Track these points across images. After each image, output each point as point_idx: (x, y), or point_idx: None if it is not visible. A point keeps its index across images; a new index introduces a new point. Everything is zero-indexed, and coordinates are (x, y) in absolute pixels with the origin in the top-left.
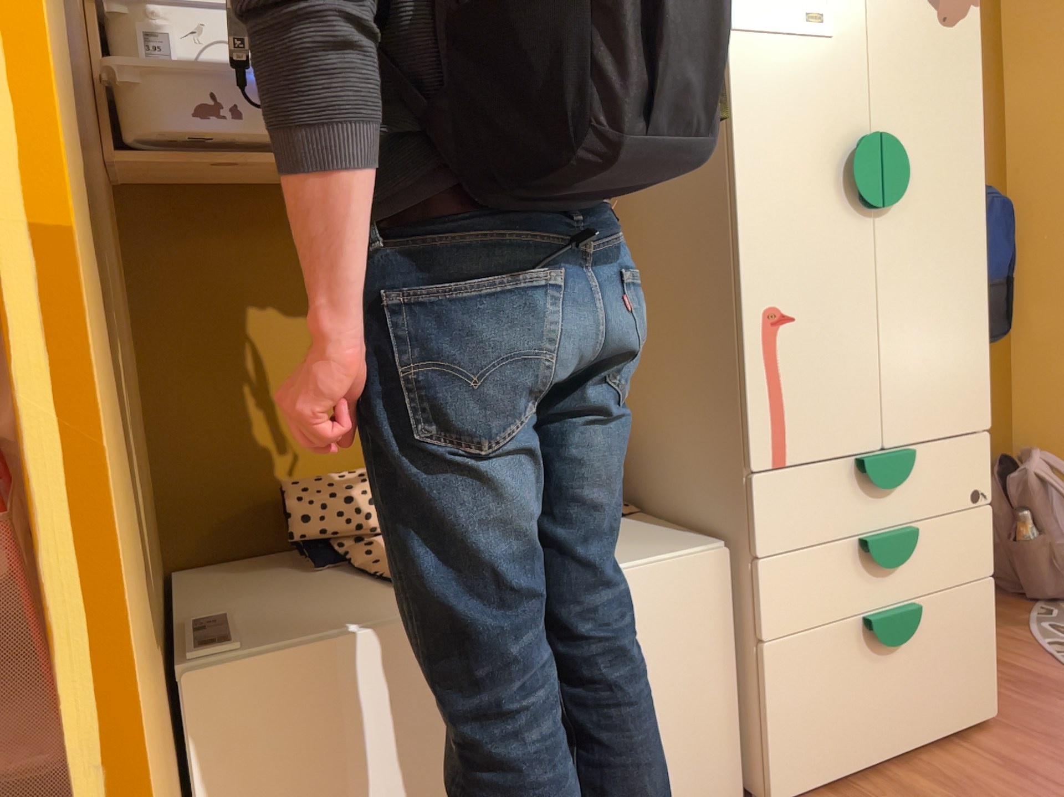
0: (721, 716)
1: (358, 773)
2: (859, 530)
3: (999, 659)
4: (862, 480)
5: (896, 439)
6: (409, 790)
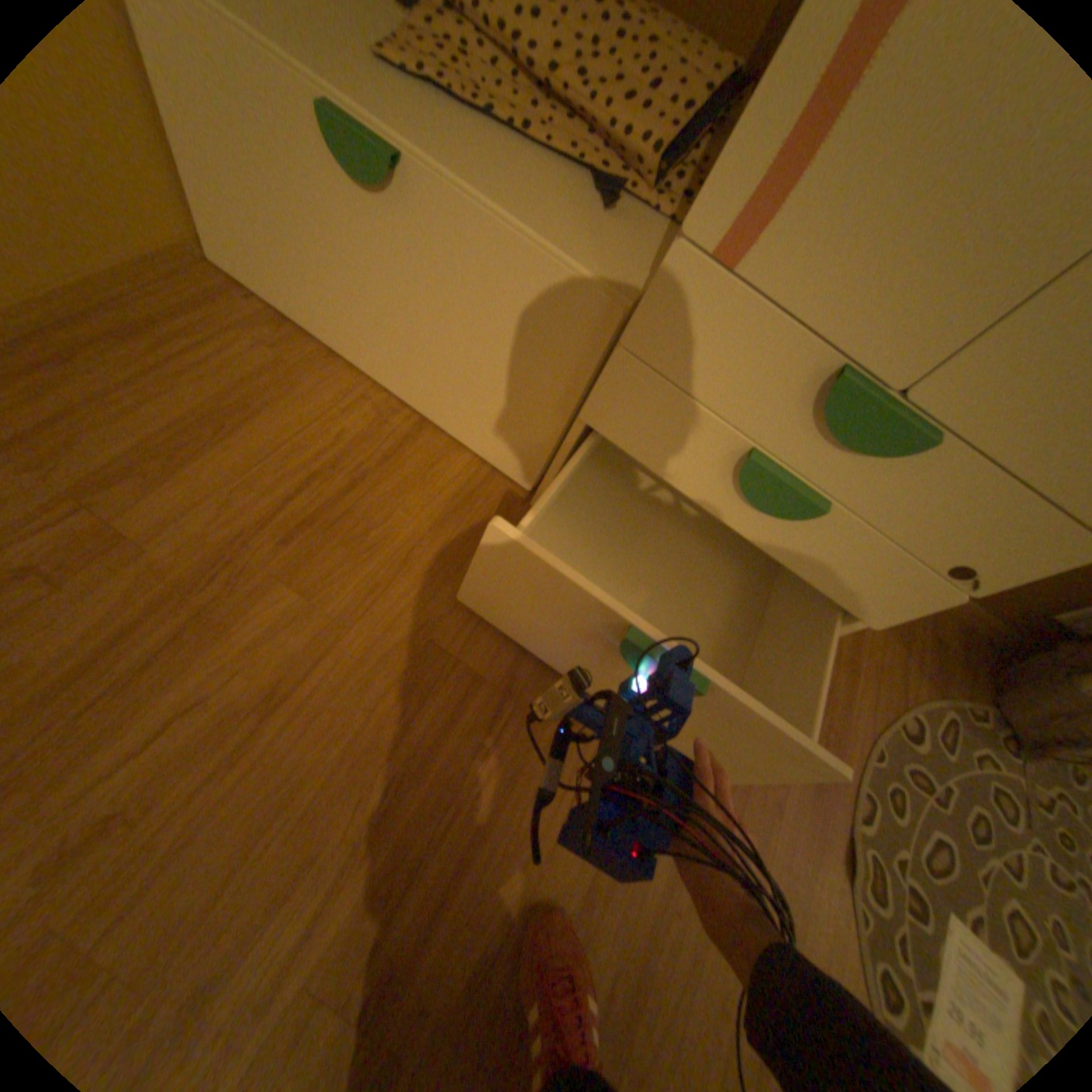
0: (538, 430)
1: (259, 181)
2: (762, 435)
3: (853, 671)
4: (824, 393)
5: (939, 399)
6: (296, 234)
